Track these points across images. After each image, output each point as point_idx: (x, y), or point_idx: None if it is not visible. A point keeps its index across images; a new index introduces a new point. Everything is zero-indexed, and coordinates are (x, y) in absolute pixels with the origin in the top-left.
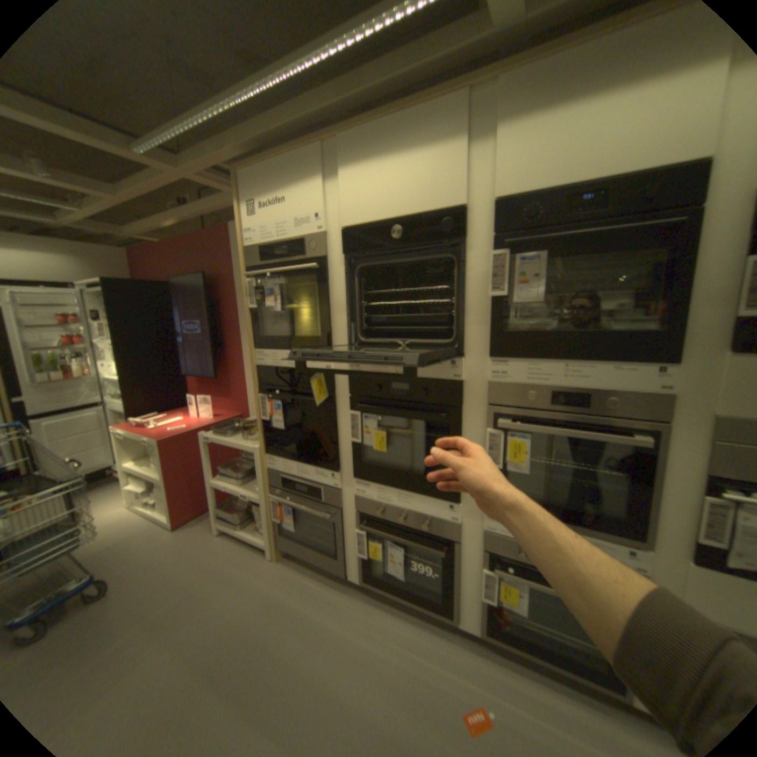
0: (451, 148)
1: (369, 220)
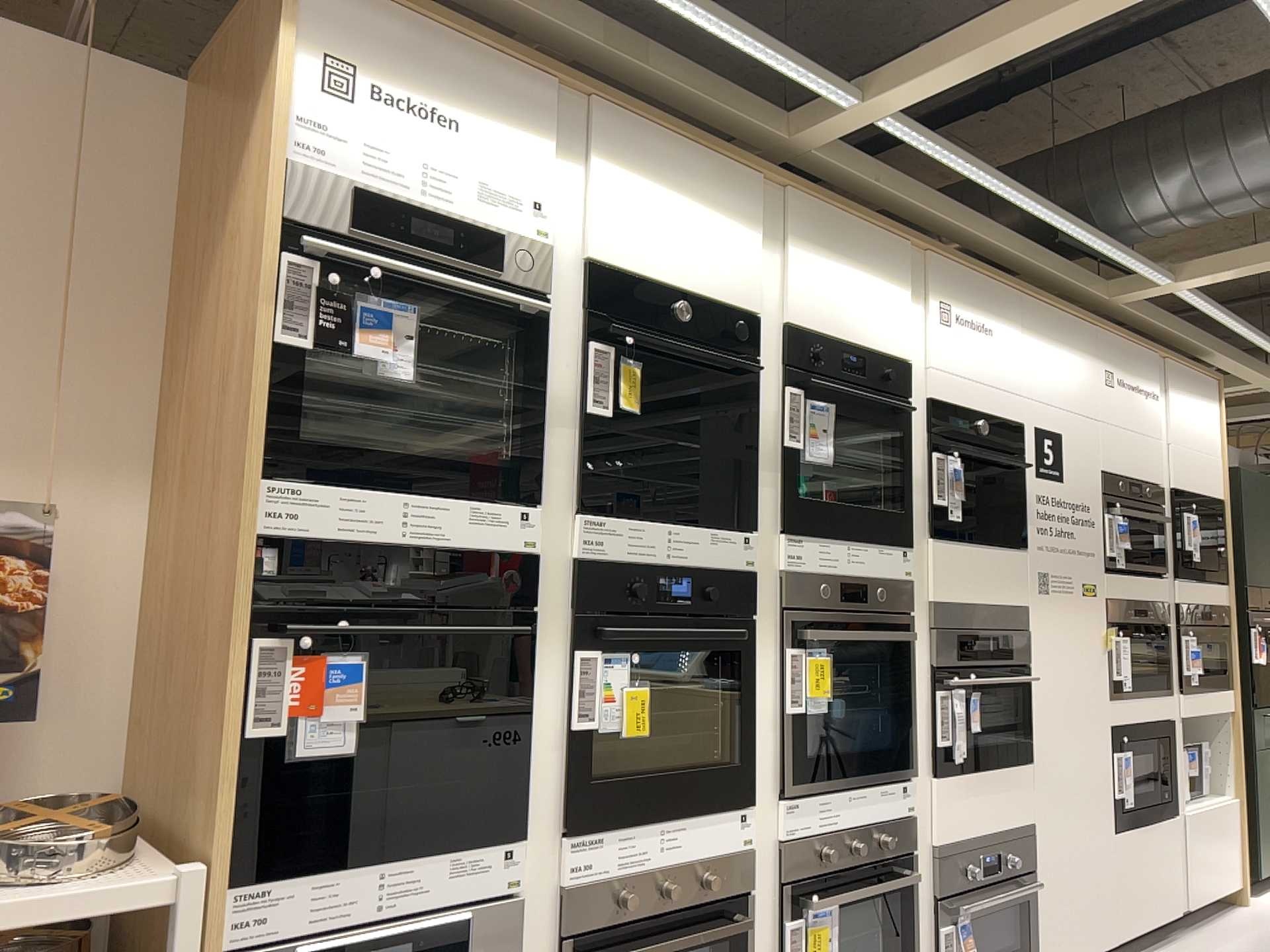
0: (744, 240)
1: (641, 275)
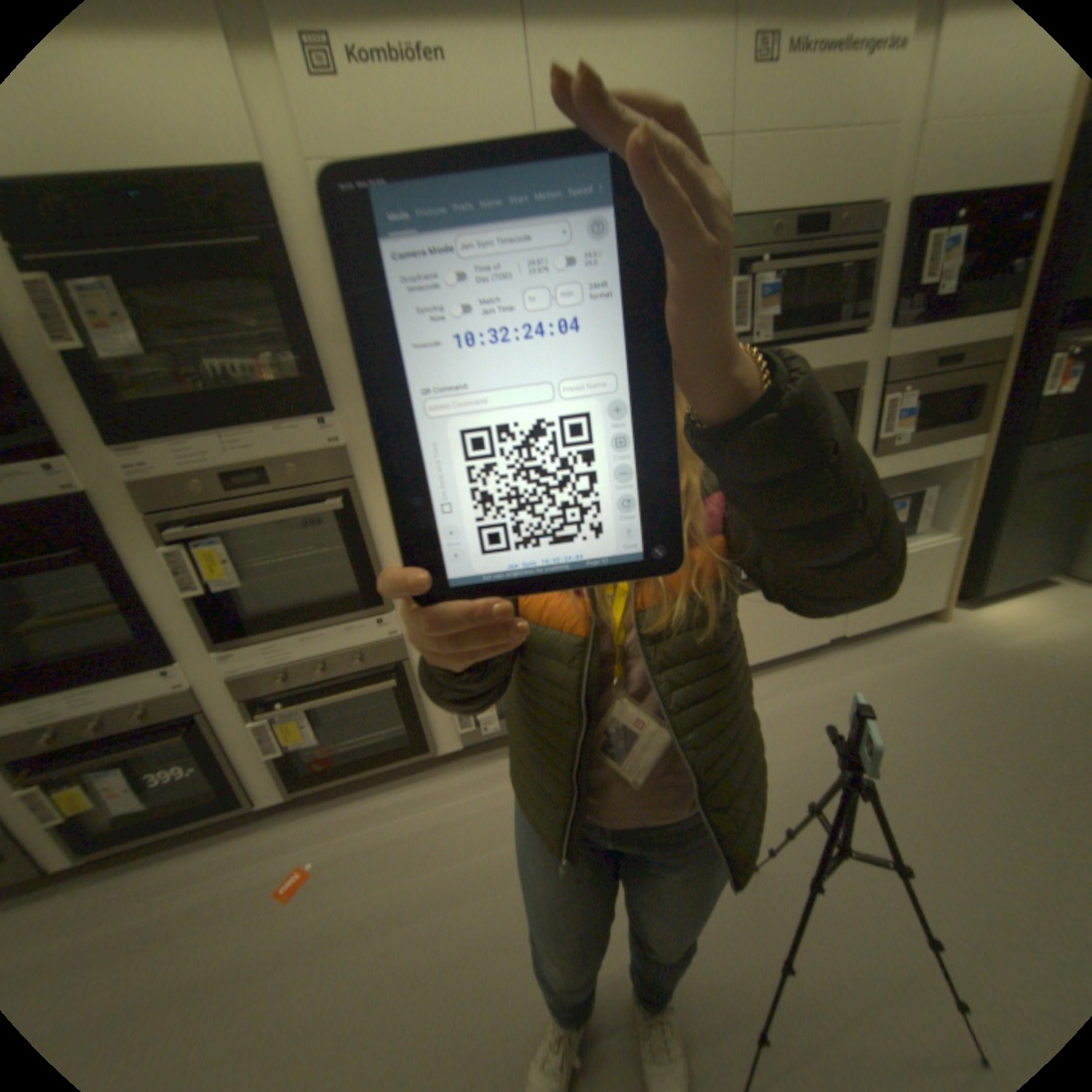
0: None
1: None
